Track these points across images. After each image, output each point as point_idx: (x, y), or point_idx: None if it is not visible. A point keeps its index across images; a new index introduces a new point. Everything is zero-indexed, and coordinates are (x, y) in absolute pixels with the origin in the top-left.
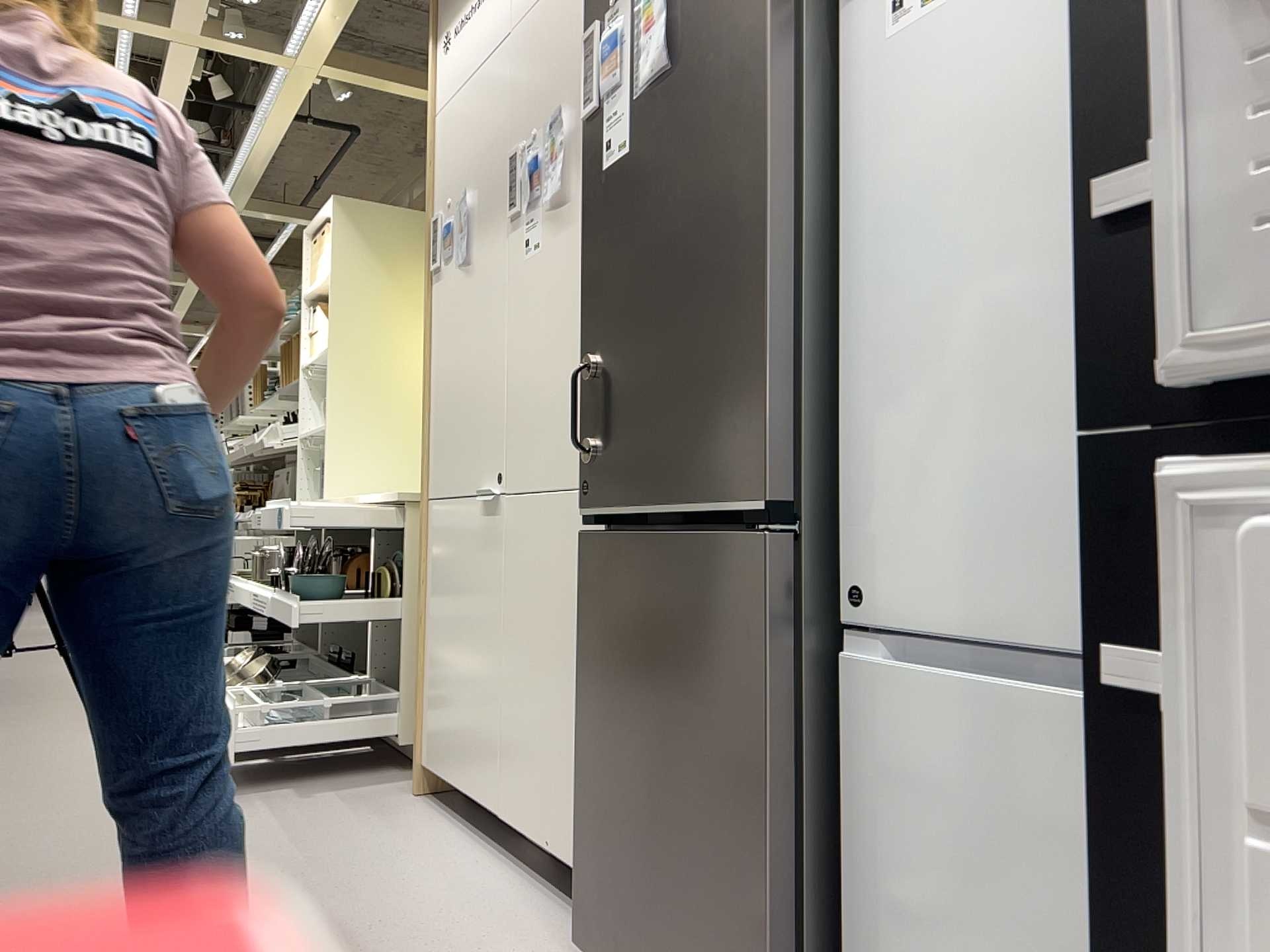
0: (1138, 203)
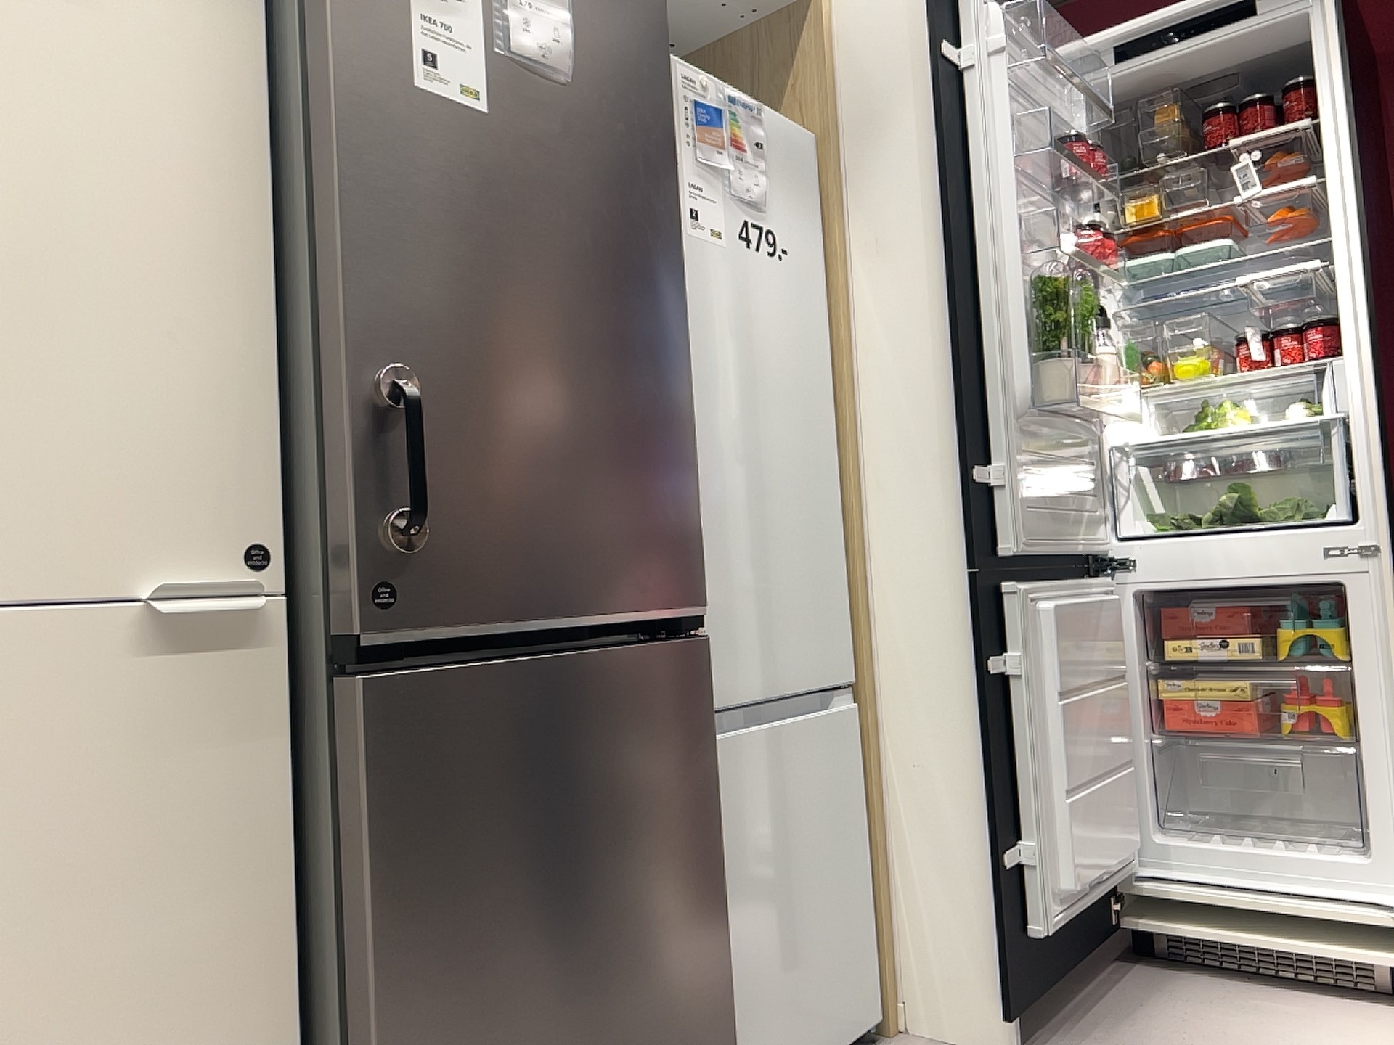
0: (980, 477)
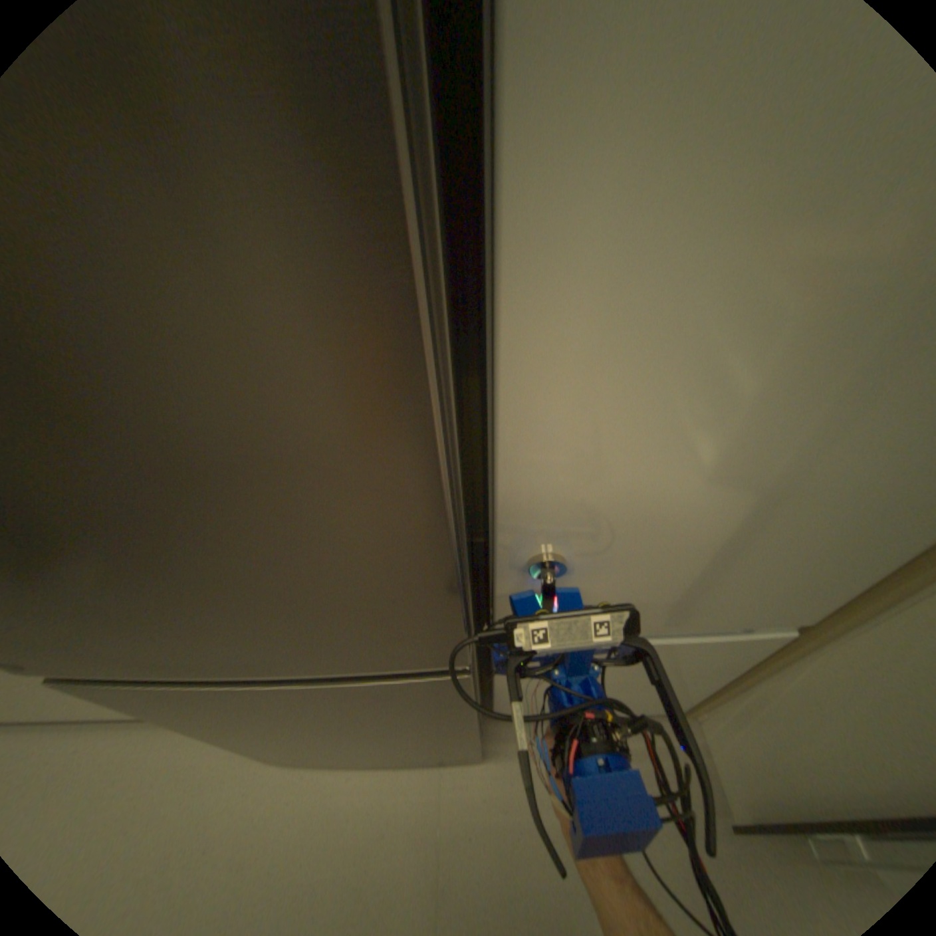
0: None
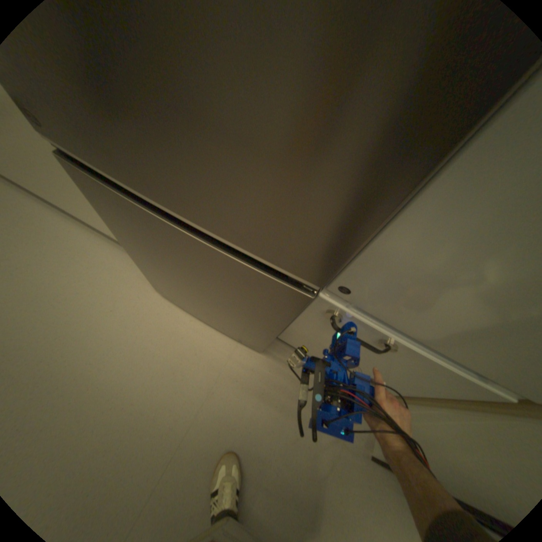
0: None
